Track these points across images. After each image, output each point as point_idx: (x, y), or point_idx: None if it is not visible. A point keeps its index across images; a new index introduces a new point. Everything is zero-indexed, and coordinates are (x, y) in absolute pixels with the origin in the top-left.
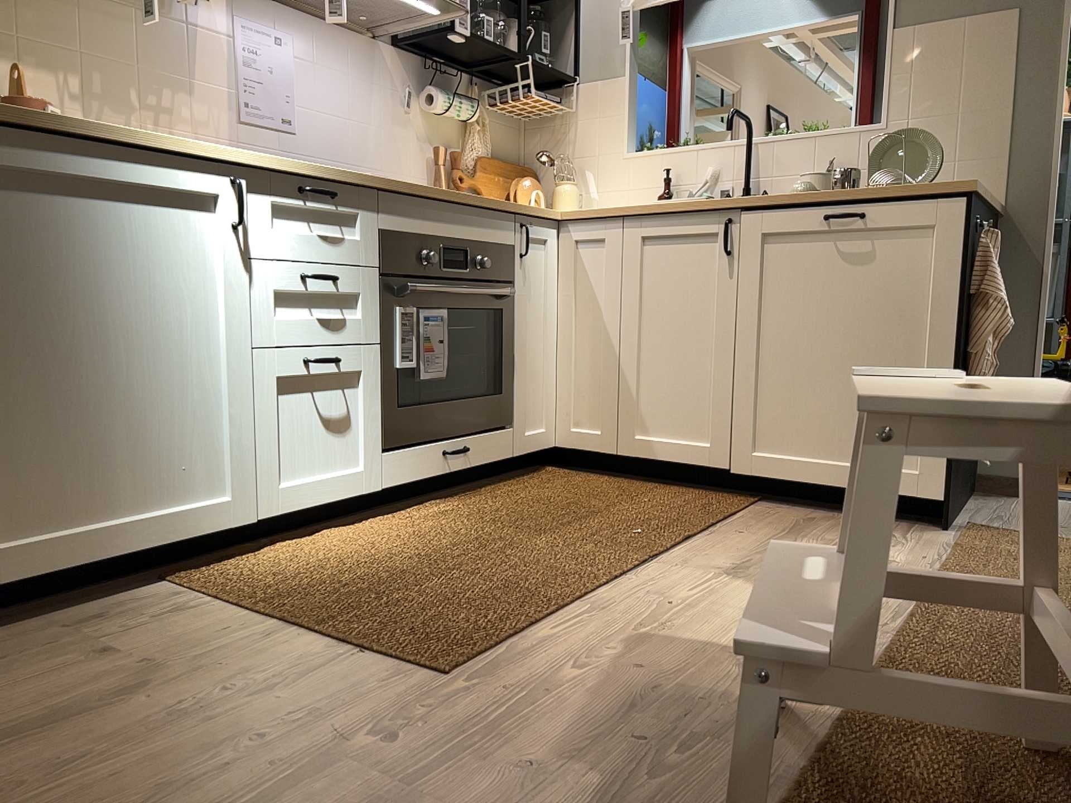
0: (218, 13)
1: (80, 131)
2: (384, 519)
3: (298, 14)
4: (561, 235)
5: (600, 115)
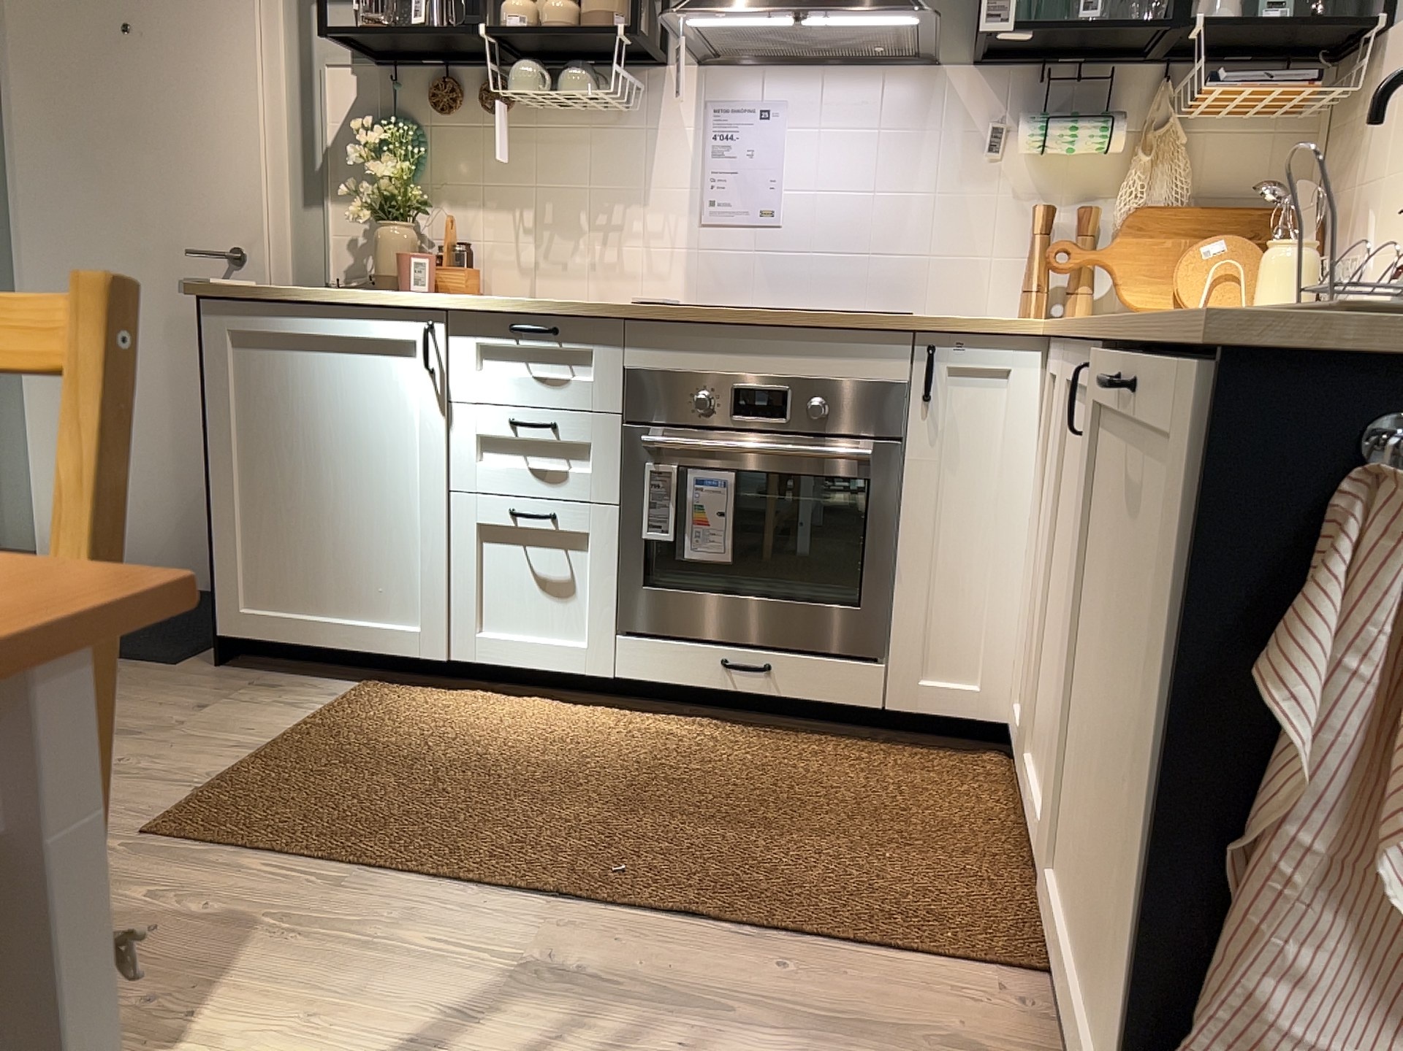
0: (679, 102)
1: (292, 297)
2: (628, 716)
3: (814, 65)
4: (1050, 367)
5: (1401, 92)
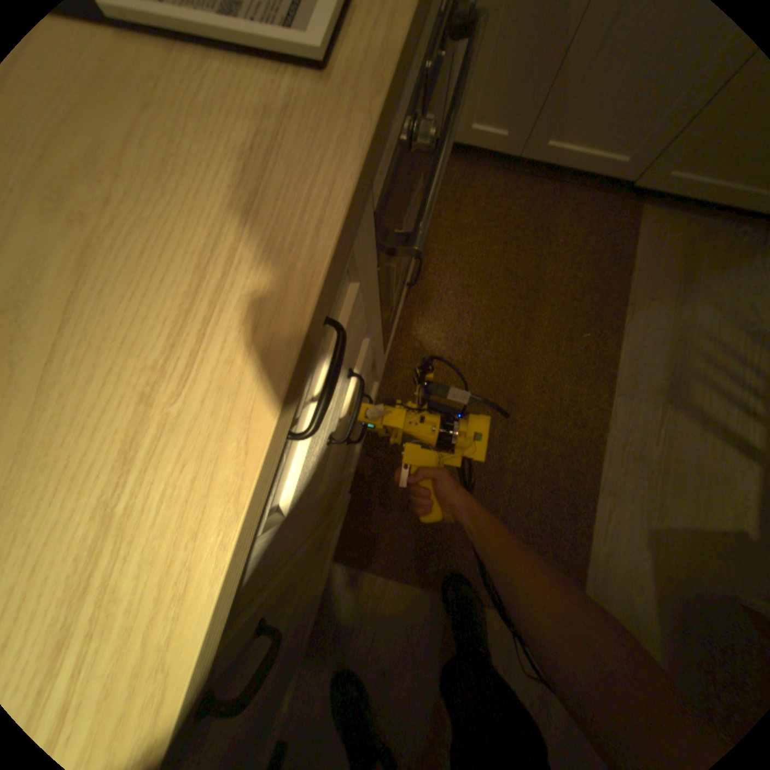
0: None
1: None
2: None
3: None
4: None
5: None
